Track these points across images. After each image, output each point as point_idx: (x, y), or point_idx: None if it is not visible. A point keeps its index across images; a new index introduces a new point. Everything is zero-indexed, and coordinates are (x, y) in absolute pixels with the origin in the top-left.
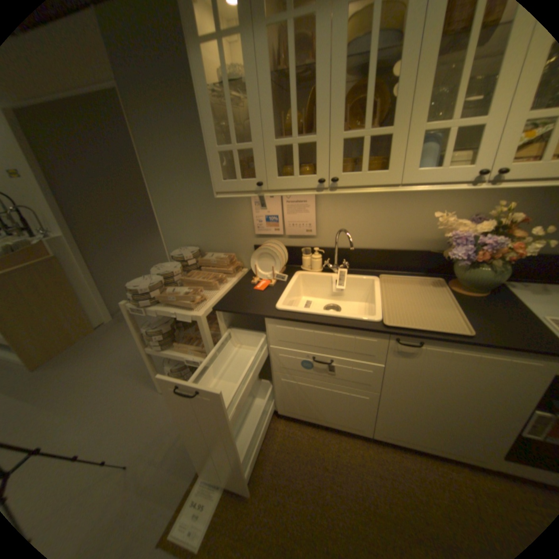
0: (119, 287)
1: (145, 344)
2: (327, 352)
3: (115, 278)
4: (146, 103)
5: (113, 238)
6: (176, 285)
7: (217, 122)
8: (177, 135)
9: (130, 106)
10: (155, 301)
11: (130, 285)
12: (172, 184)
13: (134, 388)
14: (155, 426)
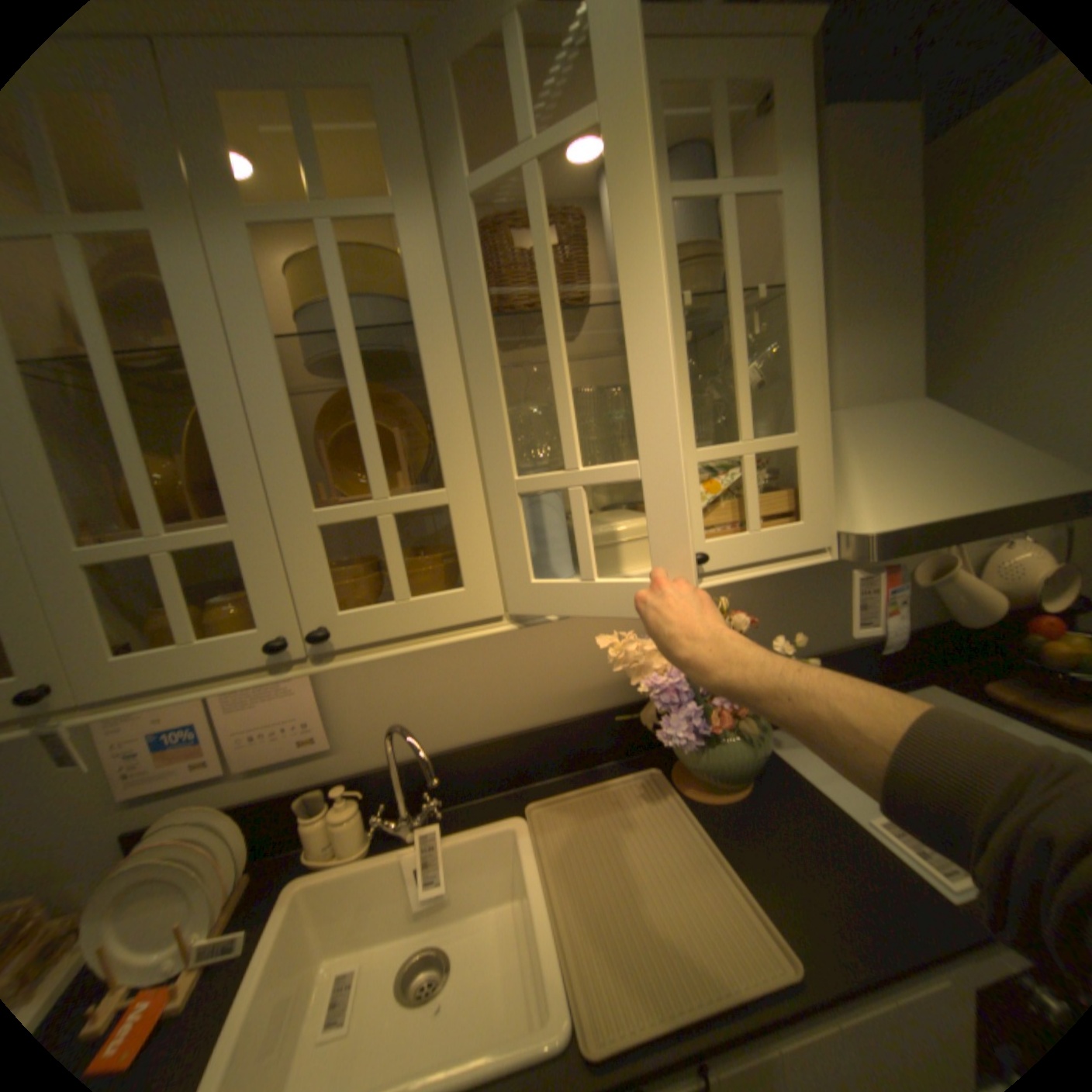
0: None
1: None
2: None
3: None
4: None
5: None
6: None
7: None
8: None
9: None
10: None
11: None
12: None
13: None
14: None
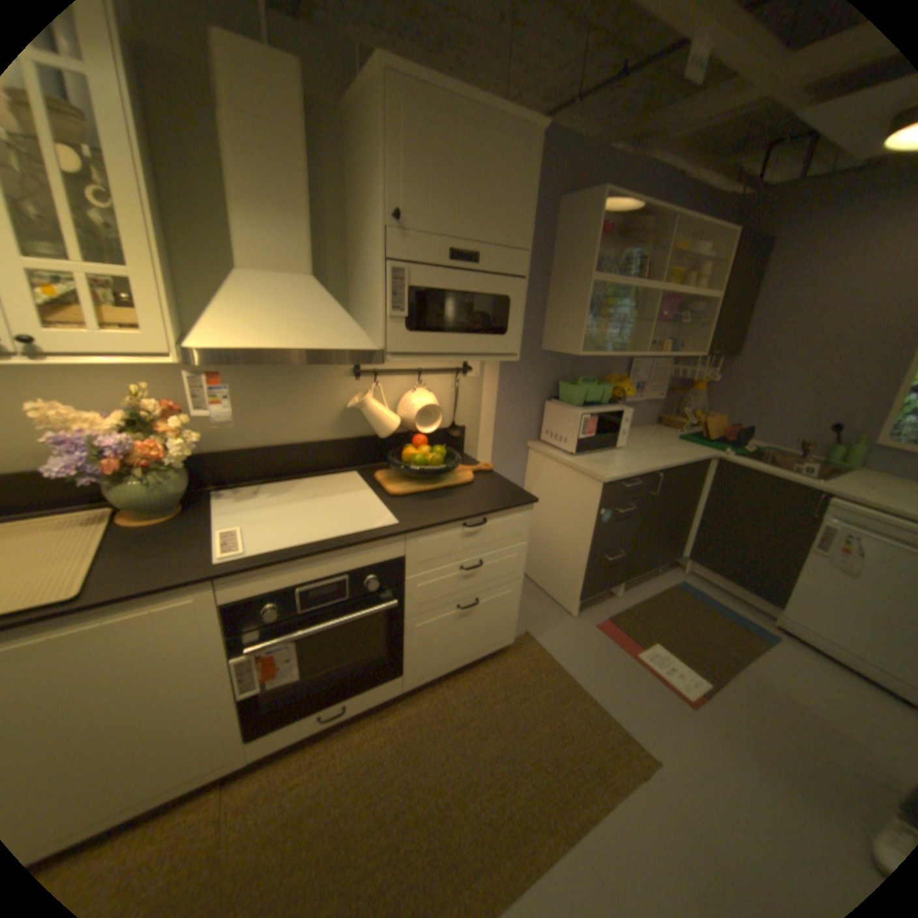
0: None
1: None
2: None
3: None
4: None
5: None
6: None
7: None
8: None
9: None
10: None
11: None
12: None
13: None
14: None
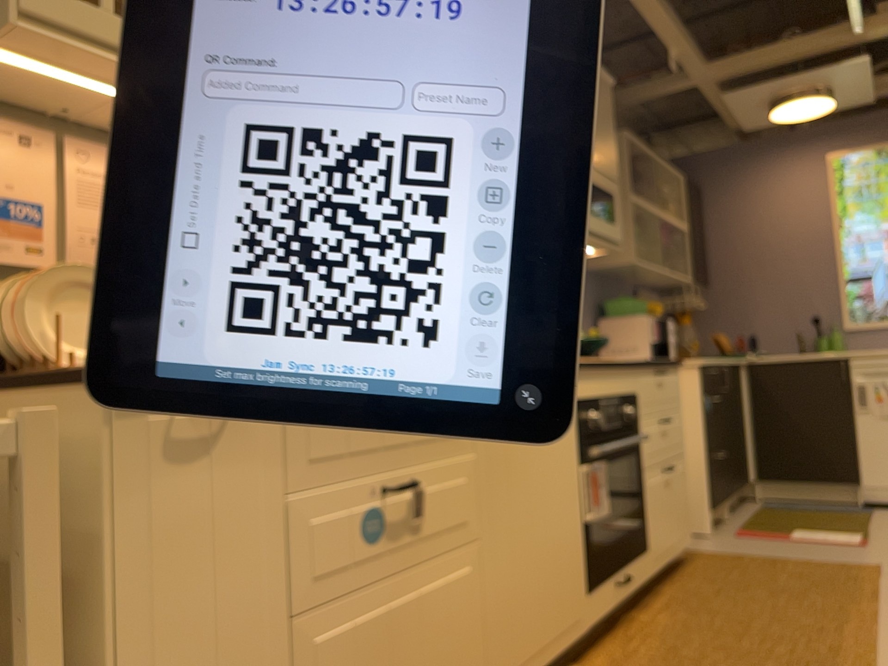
0: None
1: None
2: (399, 457)
3: None
4: None
5: None
6: None
7: None
8: None
9: None
10: None
11: None
12: None
13: None
14: None
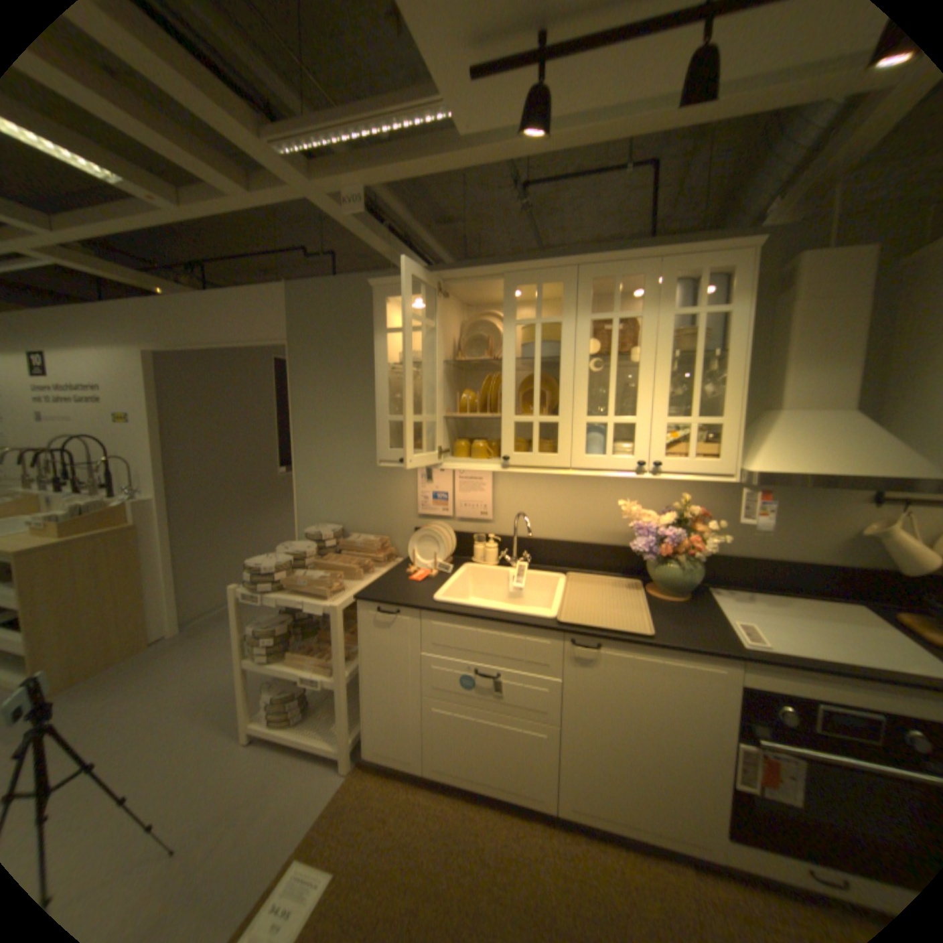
0: (203, 582)
1: (244, 652)
2: (492, 661)
3: (202, 567)
4: (316, 364)
5: (217, 508)
6: (307, 569)
7: (392, 394)
8: (343, 398)
9: (297, 365)
10: (276, 587)
11: (253, 561)
12: (325, 447)
13: (201, 736)
14: (228, 793)
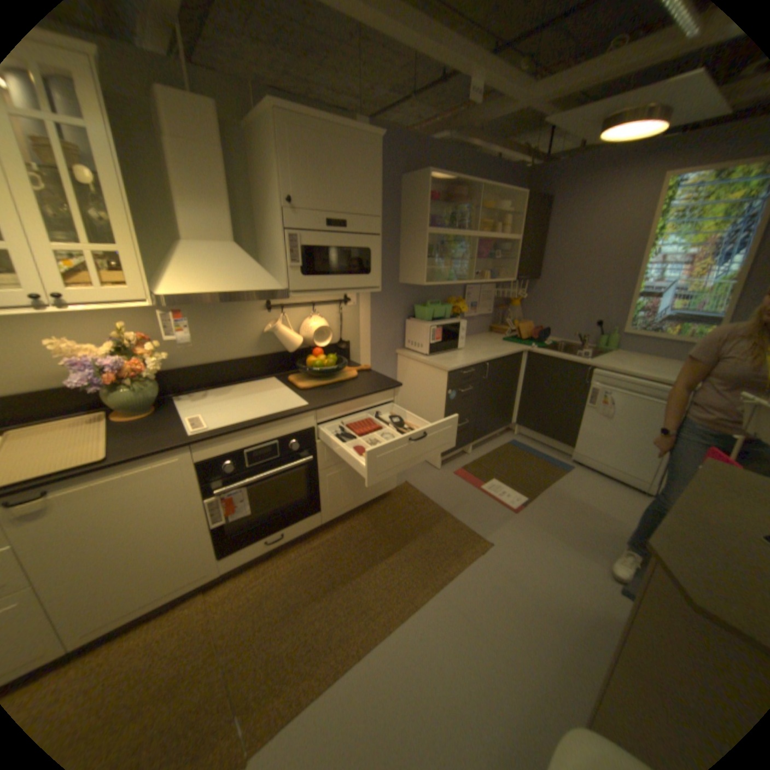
0: None
1: None
2: None
3: None
4: None
5: None
6: None
7: None
8: None
9: None
10: None
11: None
12: None
13: None
14: None
